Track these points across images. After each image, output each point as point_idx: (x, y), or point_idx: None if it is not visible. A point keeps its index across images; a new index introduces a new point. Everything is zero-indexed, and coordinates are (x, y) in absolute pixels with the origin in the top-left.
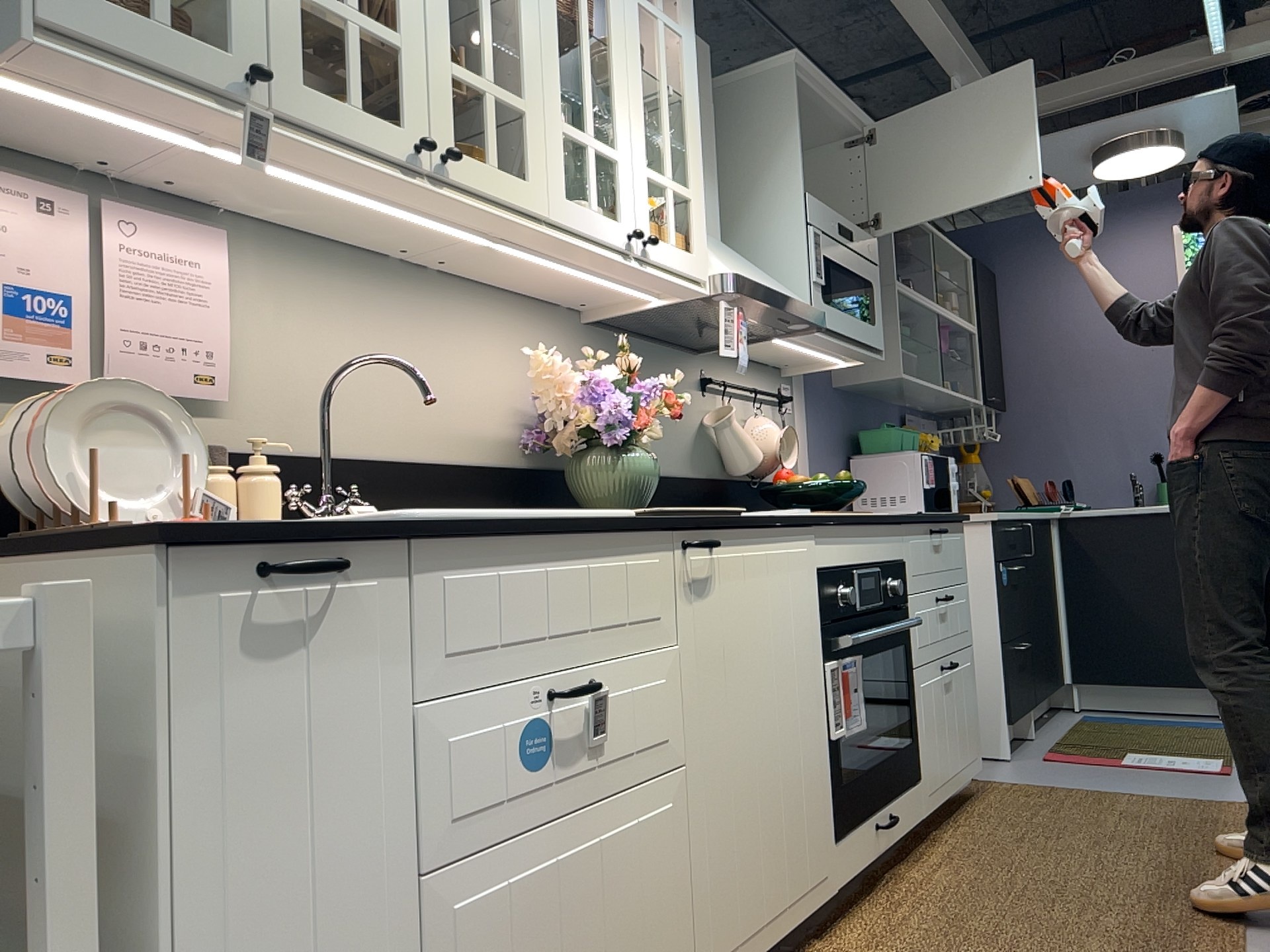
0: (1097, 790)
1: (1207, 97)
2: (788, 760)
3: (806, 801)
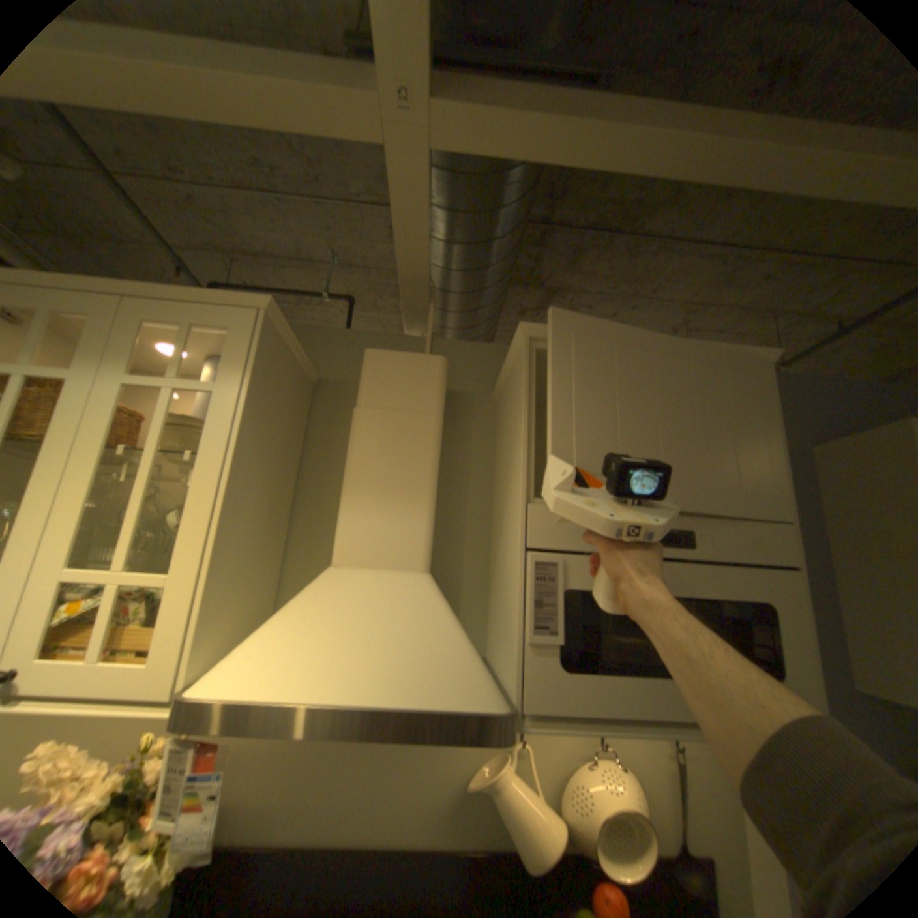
0: None
1: None
2: None
3: None
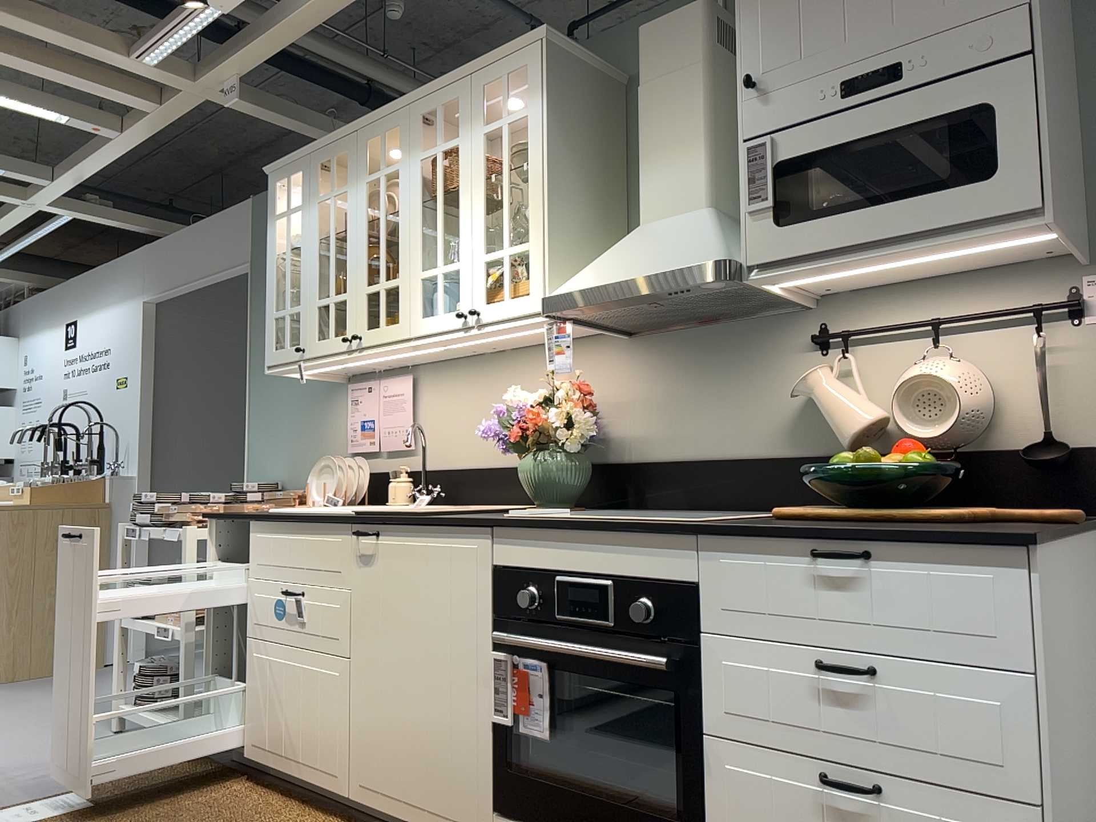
0: None
1: None
2: (435, 705)
3: (453, 749)
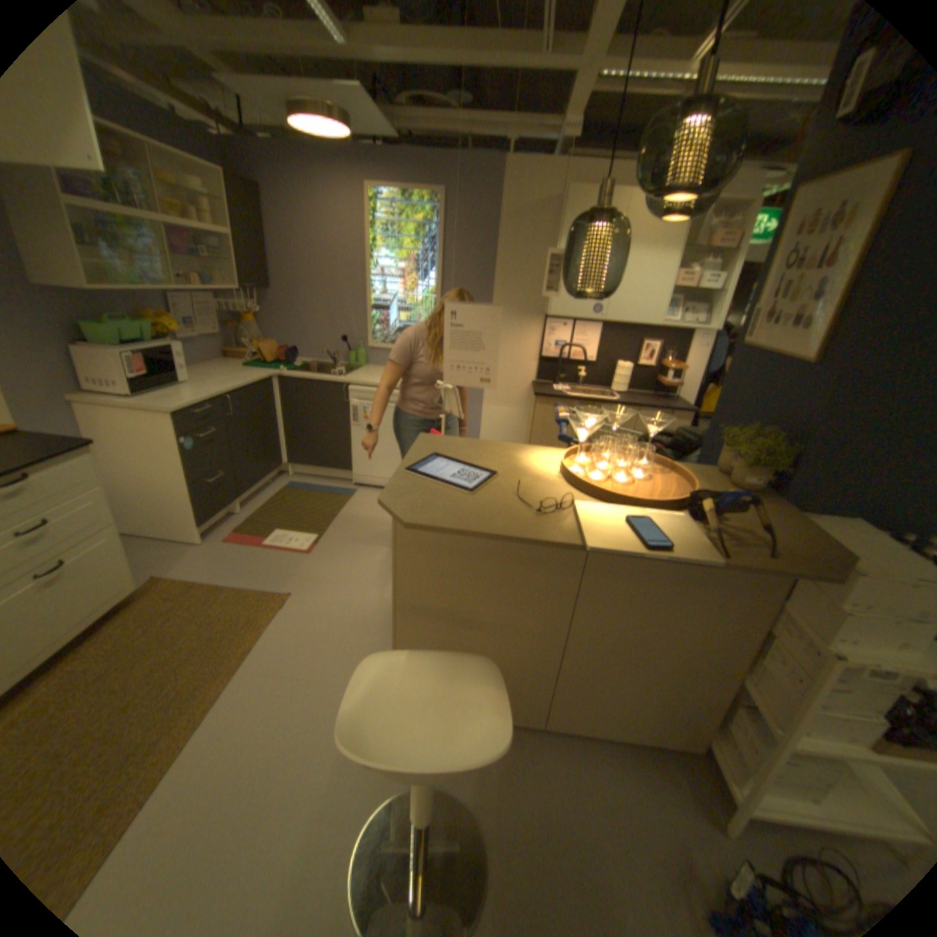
0: (216, 587)
1: (343, 86)
2: None
3: None
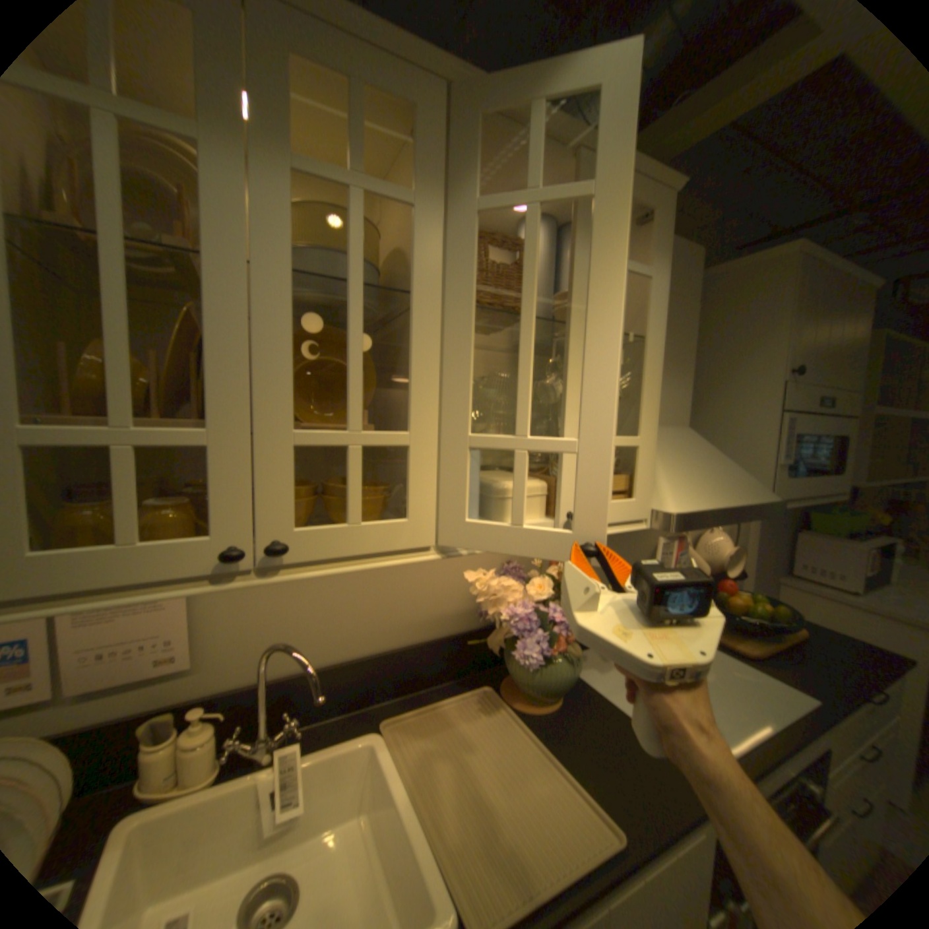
0: None
1: None
2: None
3: None
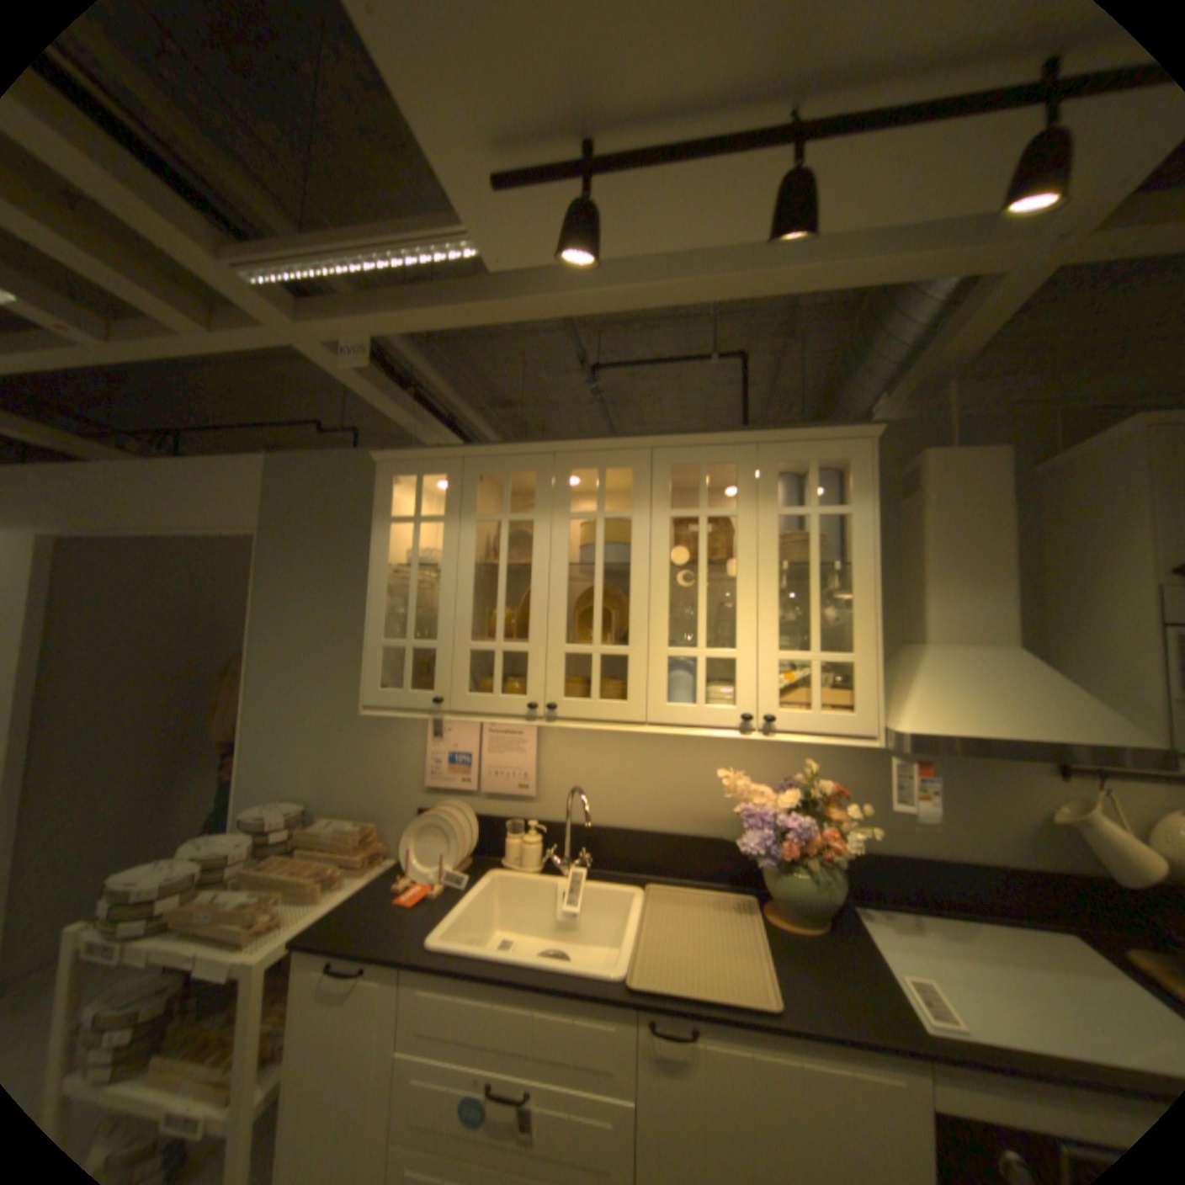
0: None
1: None
2: None
3: None
